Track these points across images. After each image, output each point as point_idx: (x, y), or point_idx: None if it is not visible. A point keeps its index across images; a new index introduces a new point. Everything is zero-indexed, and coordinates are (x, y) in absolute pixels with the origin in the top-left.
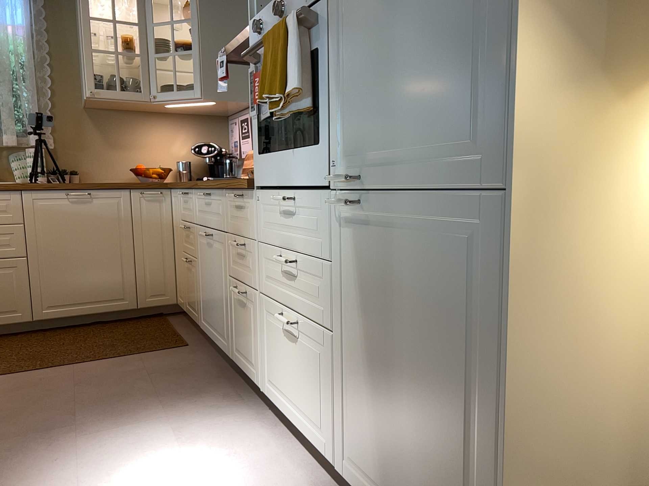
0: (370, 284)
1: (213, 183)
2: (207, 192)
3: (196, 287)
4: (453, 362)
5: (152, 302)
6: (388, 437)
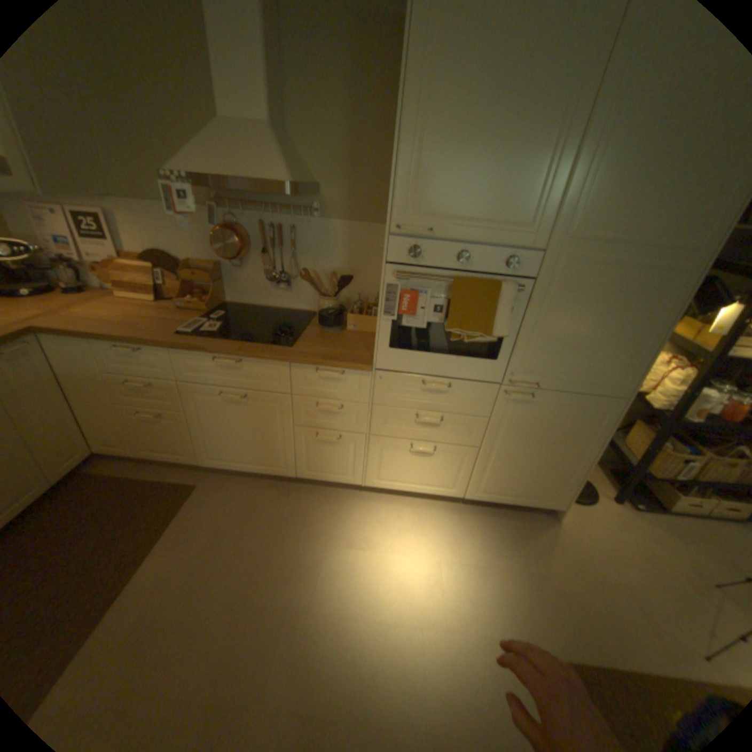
0: (523, 426)
1: (267, 356)
2: (227, 357)
3: (180, 435)
4: (572, 448)
5: (66, 469)
6: (516, 477)
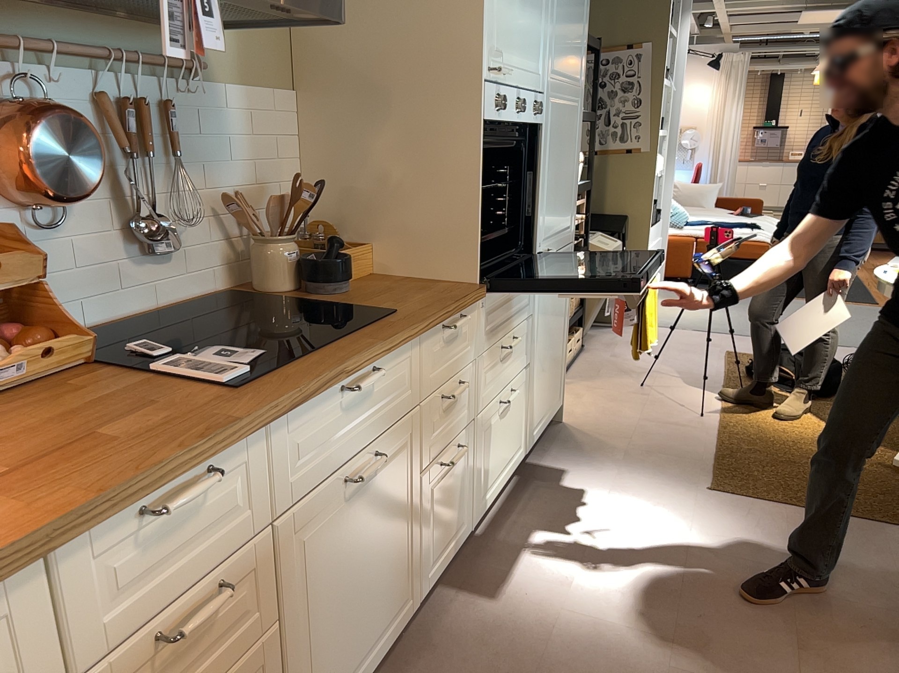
0: (546, 309)
1: (411, 331)
2: (355, 377)
3: None
4: (561, 316)
5: None
6: (546, 383)
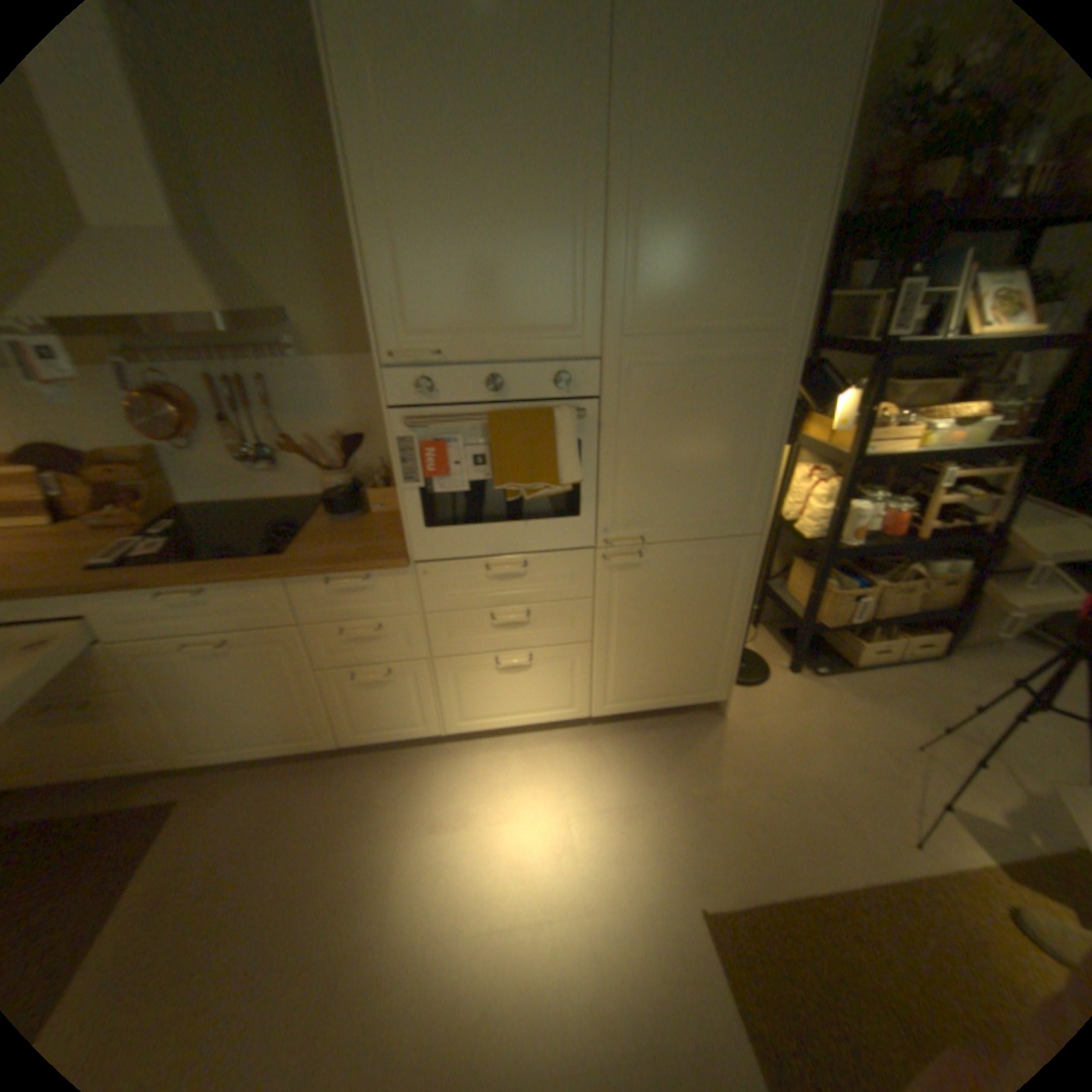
0: (639, 598)
1: (238, 576)
2: (173, 591)
3: (126, 731)
4: (709, 613)
5: None
6: (650, 670)
